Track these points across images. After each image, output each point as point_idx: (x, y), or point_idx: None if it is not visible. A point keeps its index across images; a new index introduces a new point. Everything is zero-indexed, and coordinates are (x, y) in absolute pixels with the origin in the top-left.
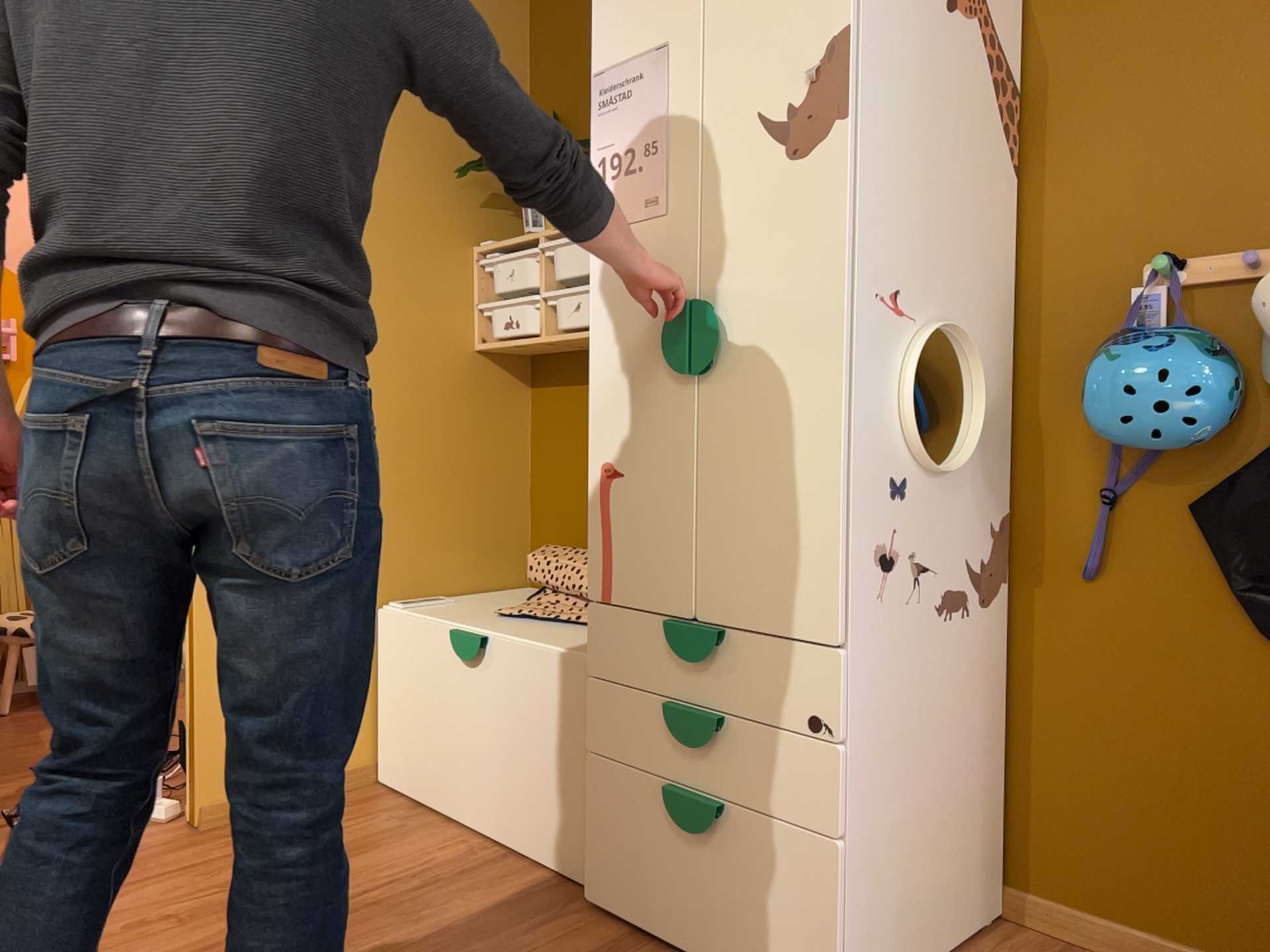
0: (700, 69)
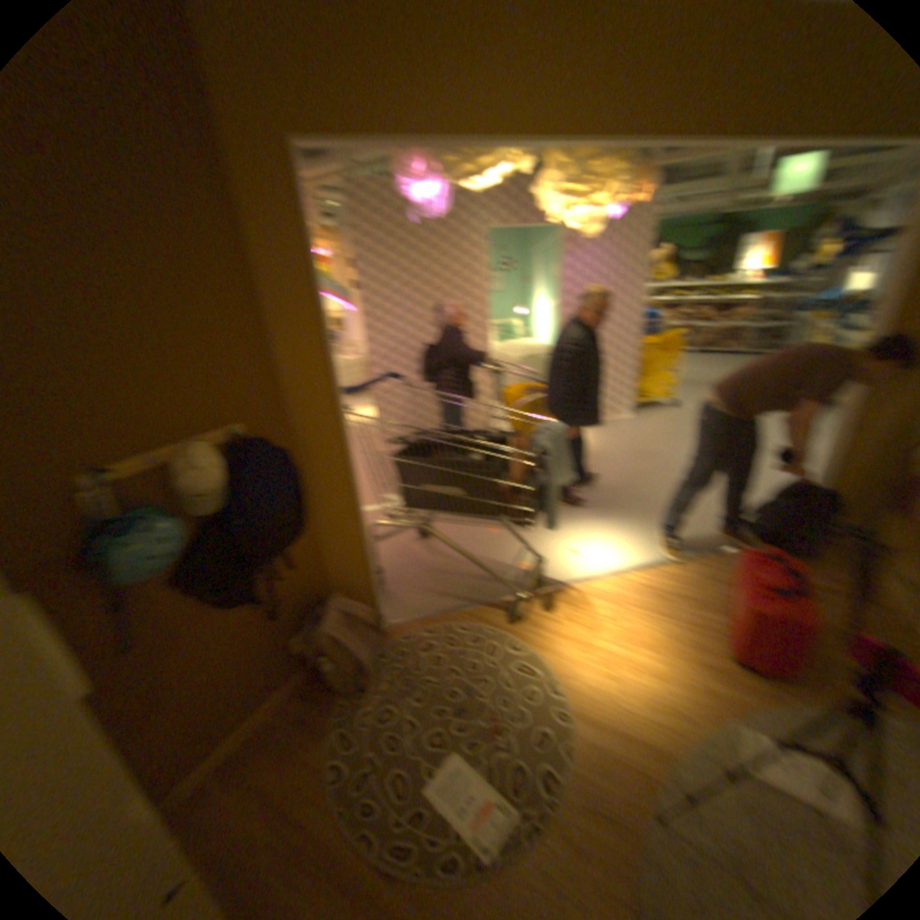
0: None
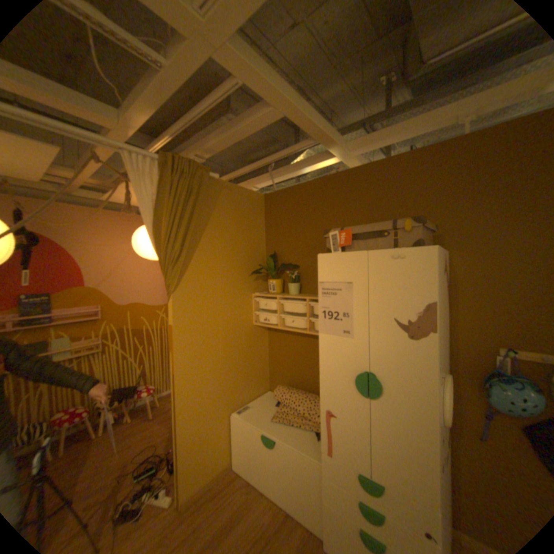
0: (367, 295)
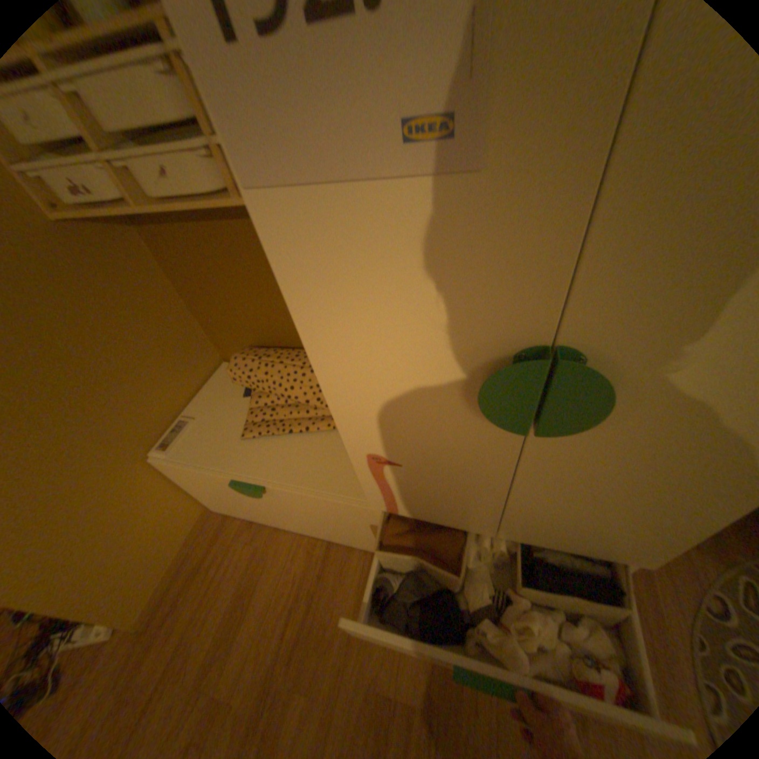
0: None
